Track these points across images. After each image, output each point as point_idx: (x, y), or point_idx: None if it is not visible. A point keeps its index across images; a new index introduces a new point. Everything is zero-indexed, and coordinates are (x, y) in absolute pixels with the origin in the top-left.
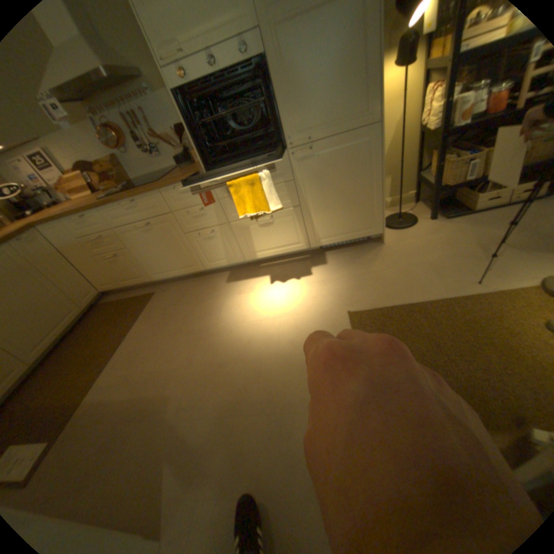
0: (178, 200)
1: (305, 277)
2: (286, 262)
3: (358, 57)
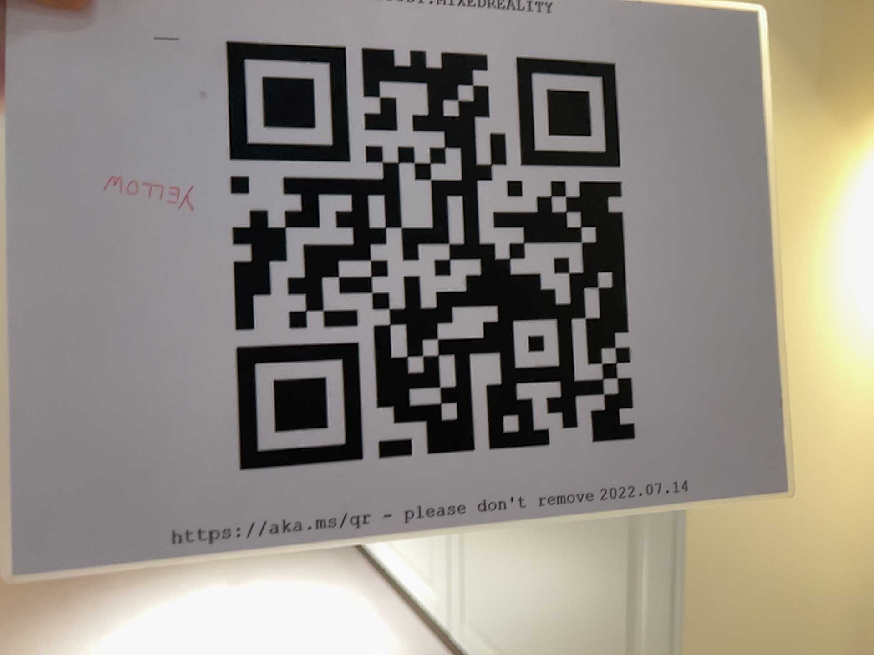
0: None
1: None
2: (411, 630)
3: None
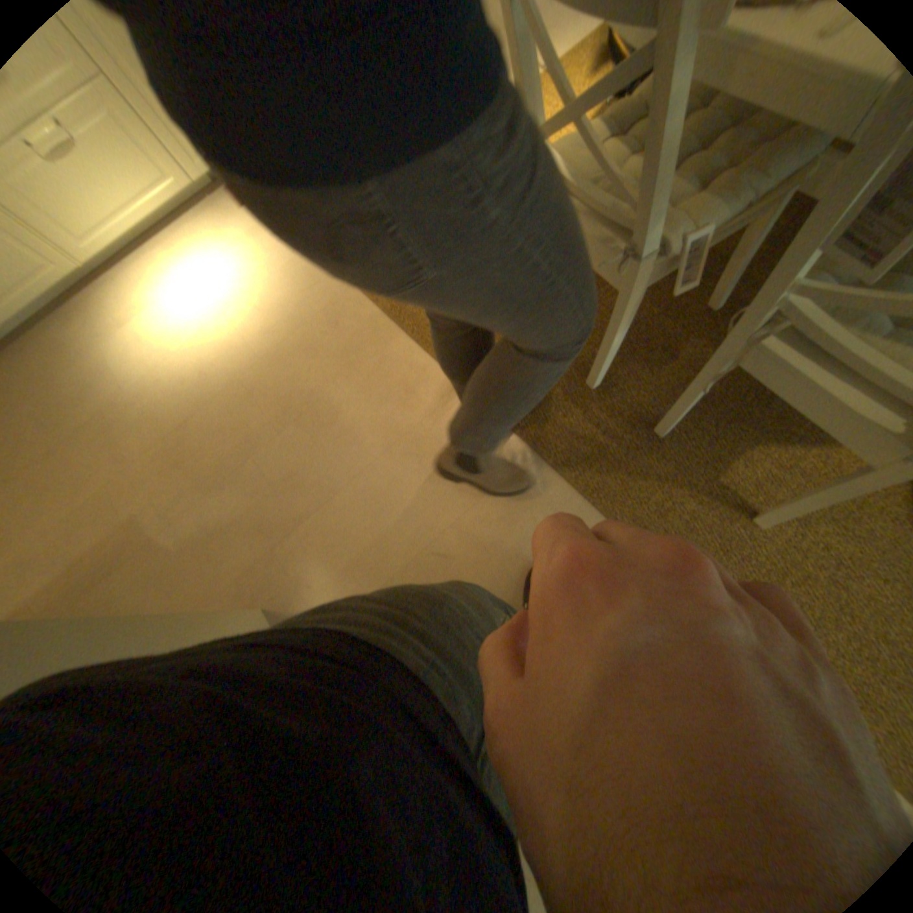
0: None
1: (220, 238)
2: (167, 233)
3: None
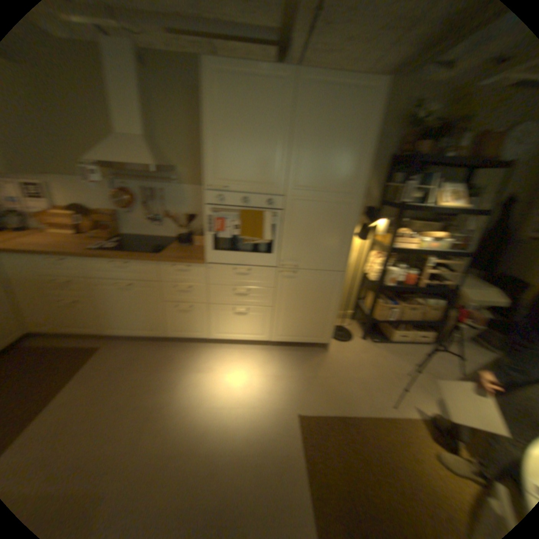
0: (173, 274)
1: (263, 368)
2: (247, 347)
3: (340, 234)
